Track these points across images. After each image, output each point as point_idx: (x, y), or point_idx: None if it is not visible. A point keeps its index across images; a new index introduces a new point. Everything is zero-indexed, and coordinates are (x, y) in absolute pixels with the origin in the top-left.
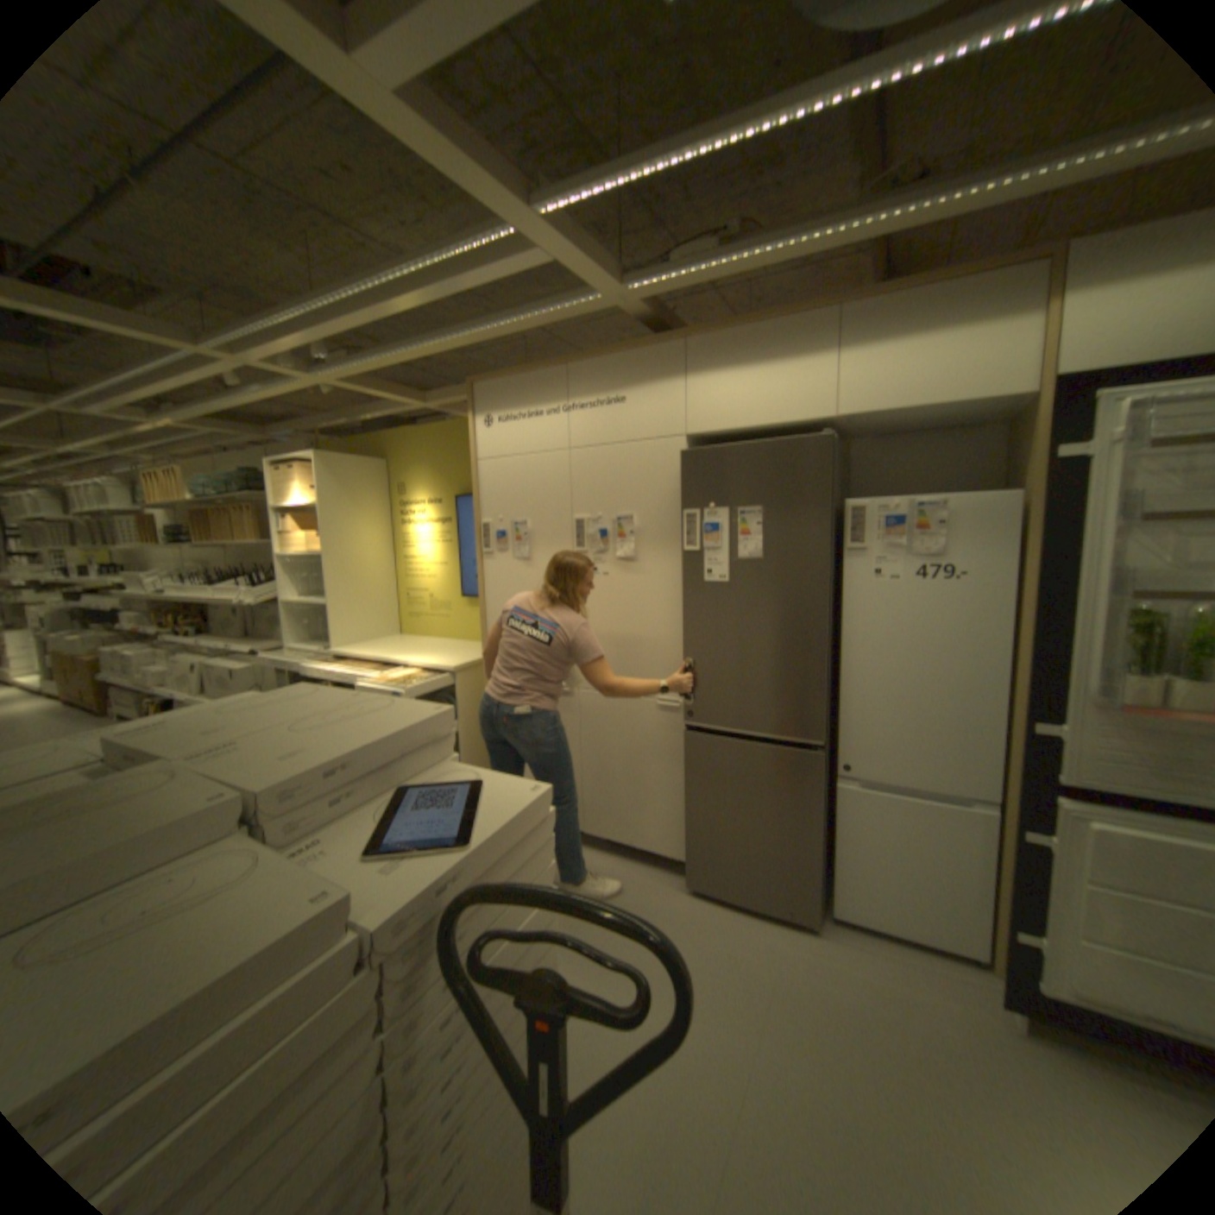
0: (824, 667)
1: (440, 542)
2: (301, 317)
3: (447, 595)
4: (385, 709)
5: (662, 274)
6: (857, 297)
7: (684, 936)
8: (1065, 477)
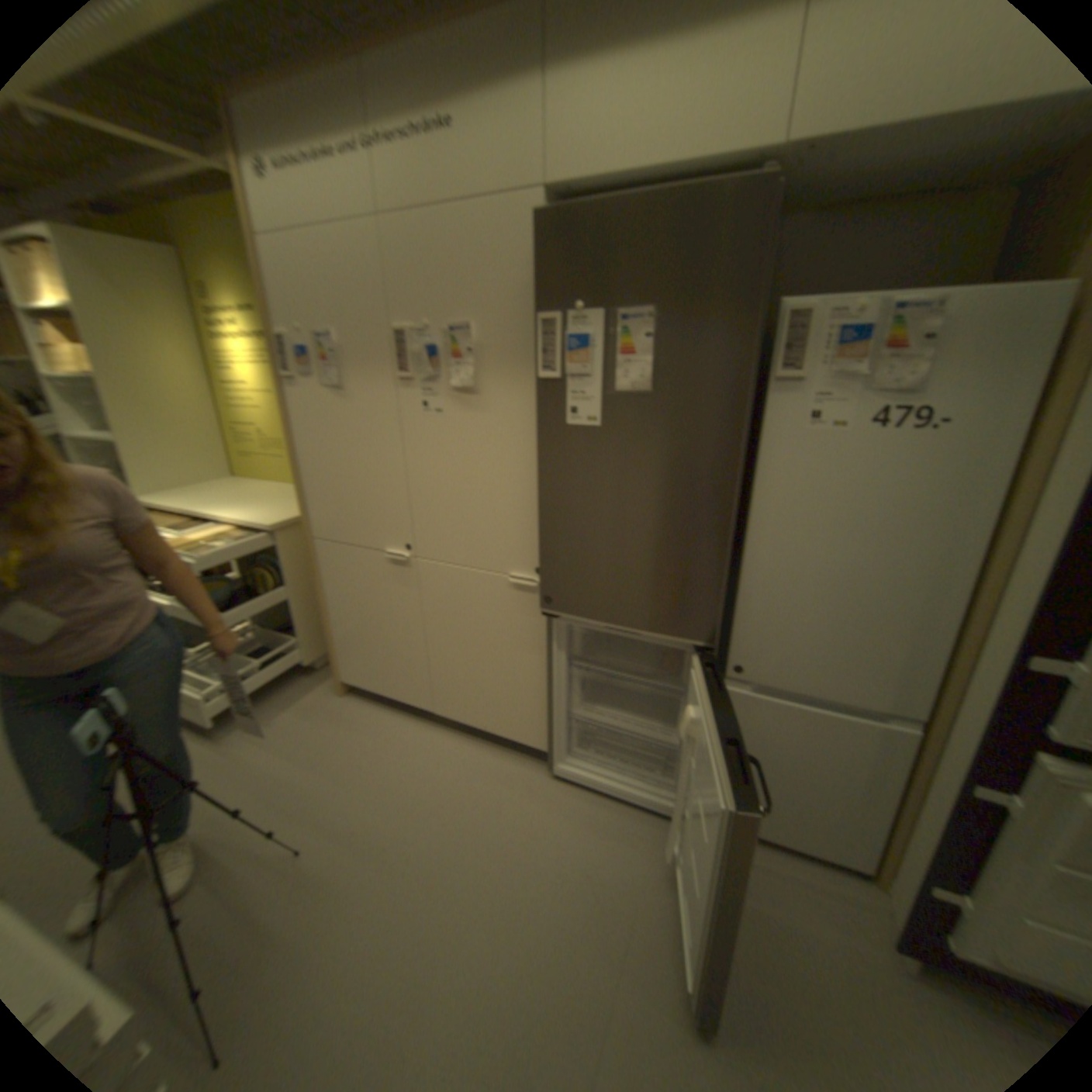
0: (723, 549)
1: (255, 361)
2: None
3: (273, 430)
4: None
5: None
6: None
7: (534, 847)
8: None
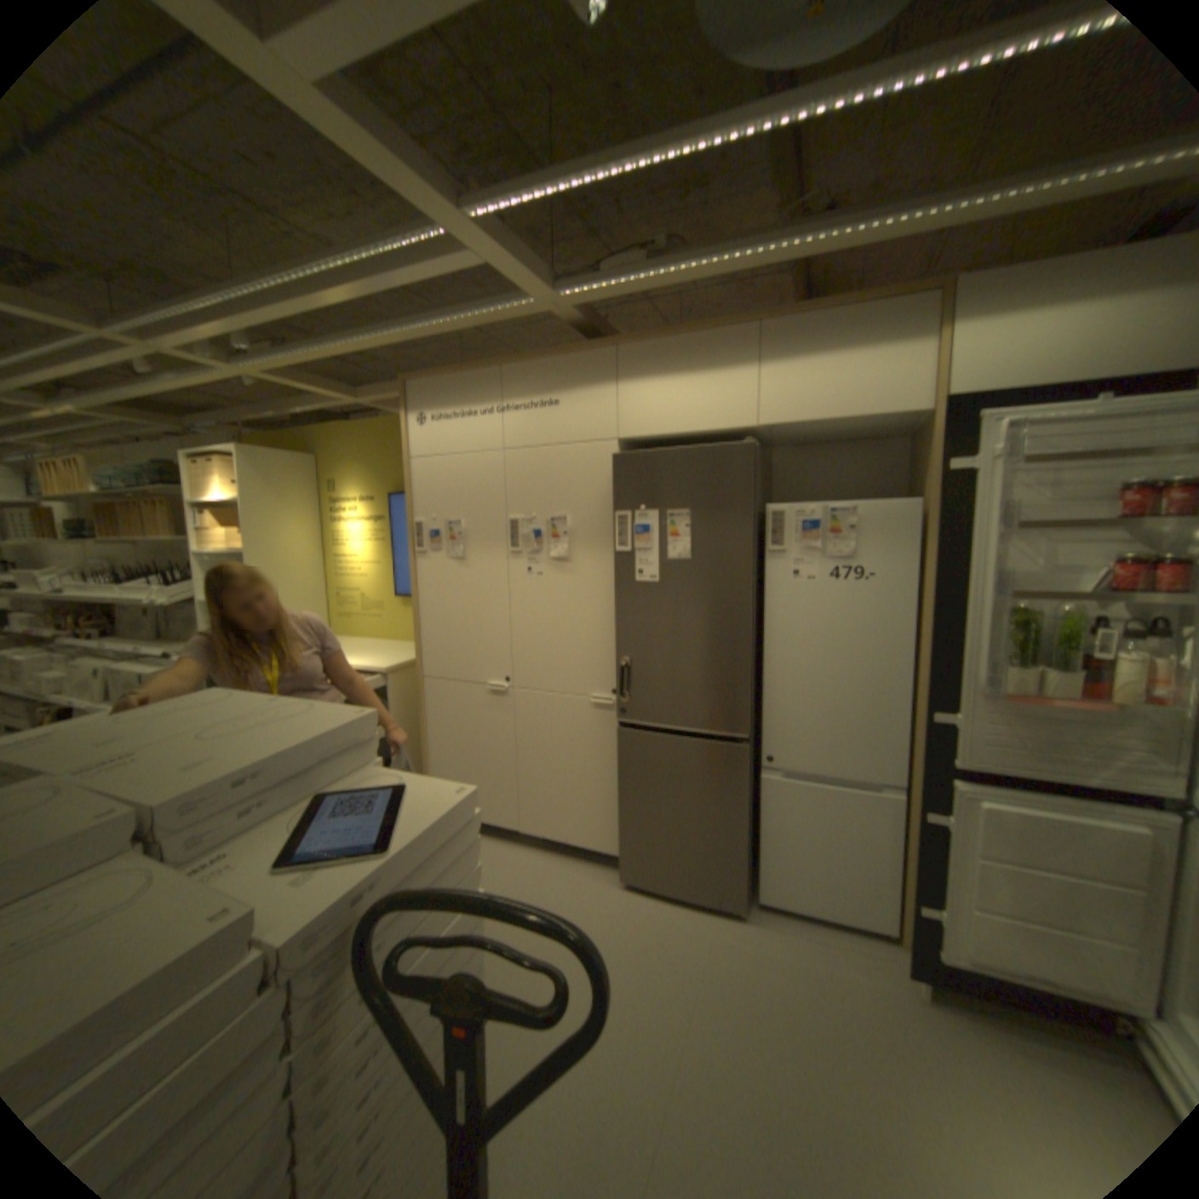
0: (748, 663)
1: (372, 540)
2: (220, 305)
3: (379, 594)
4: (304, 713)
5: (593, 283)
6: (776, 315)
7: (617, 930)
8: (955, 488)
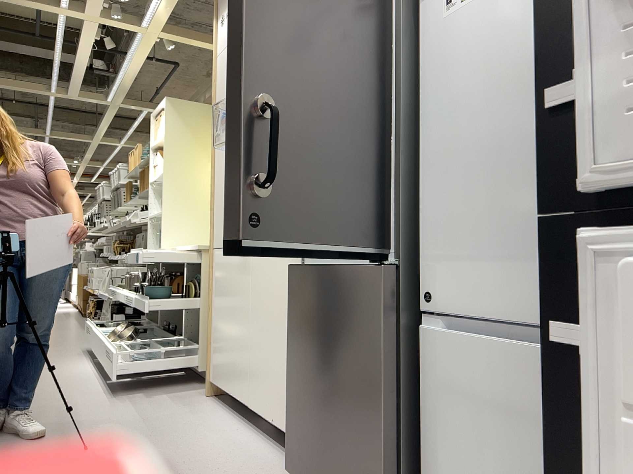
0: (382, 142)
1: None
2: None
3: None
4: None
5: None
6: None
7: None
8: None
